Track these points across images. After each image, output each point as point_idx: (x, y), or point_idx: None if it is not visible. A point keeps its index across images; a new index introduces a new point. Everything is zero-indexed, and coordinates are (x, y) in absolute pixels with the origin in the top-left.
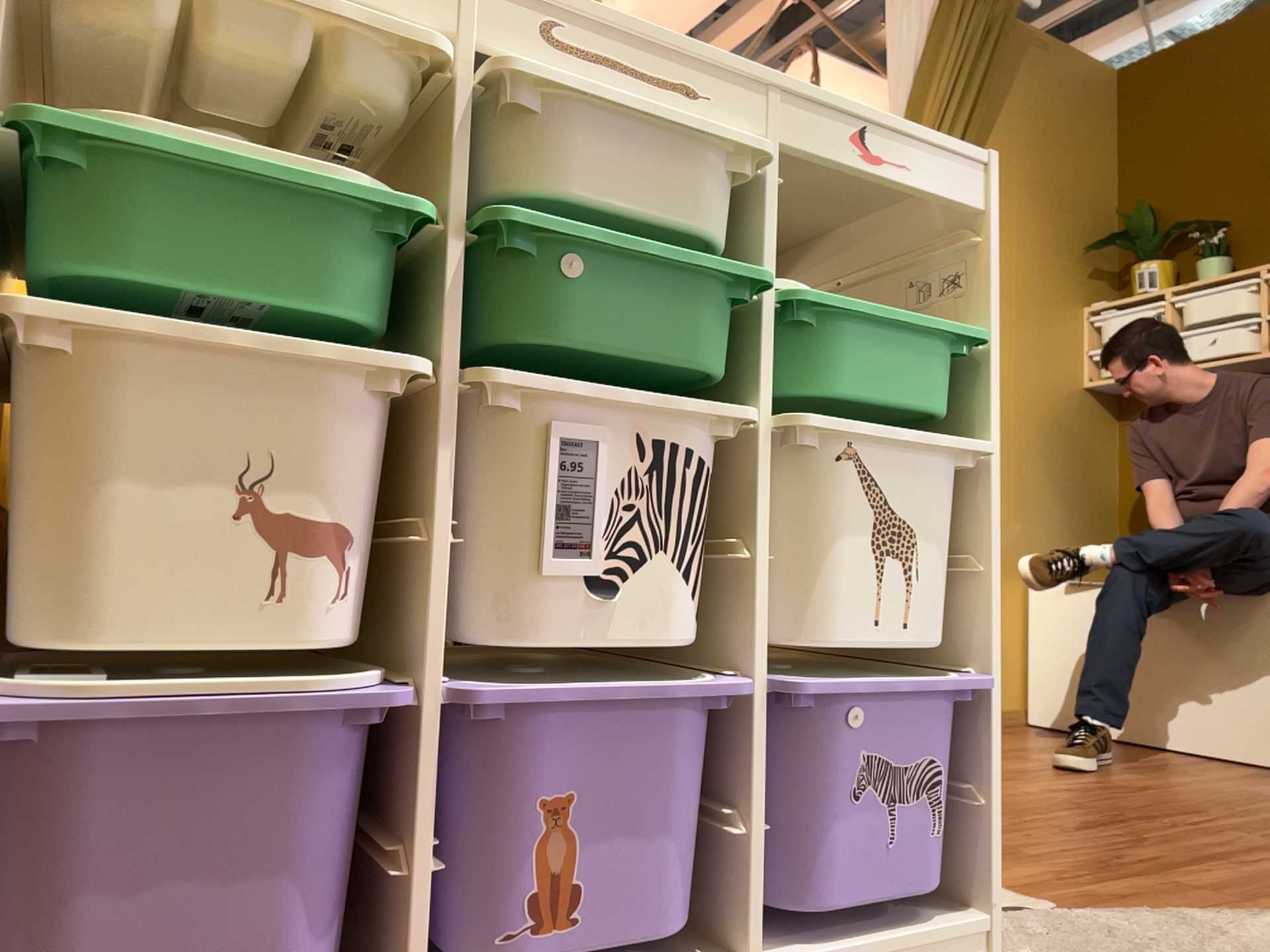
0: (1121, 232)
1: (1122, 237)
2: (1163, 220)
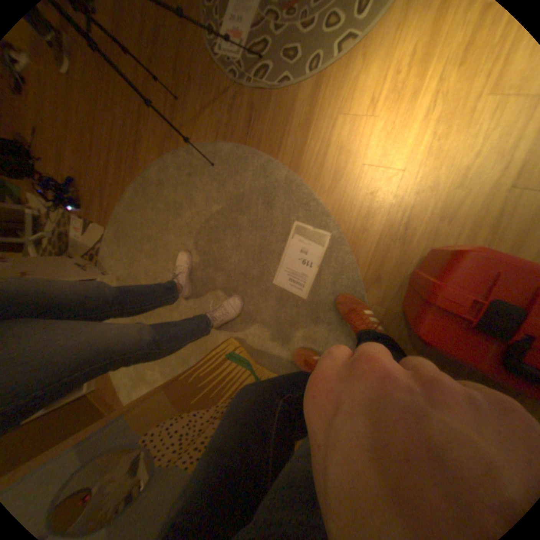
0: None
1: None
2: None
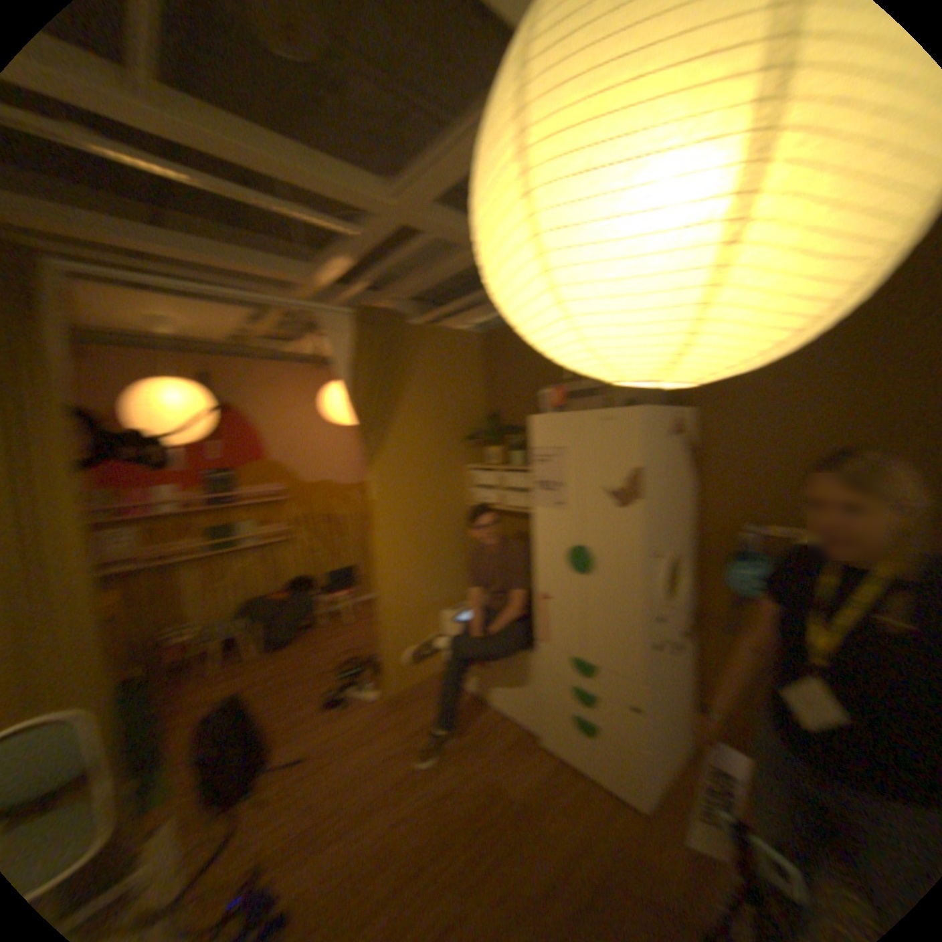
0: (482, 428)
1: (480, 434)
2: (502, 419)
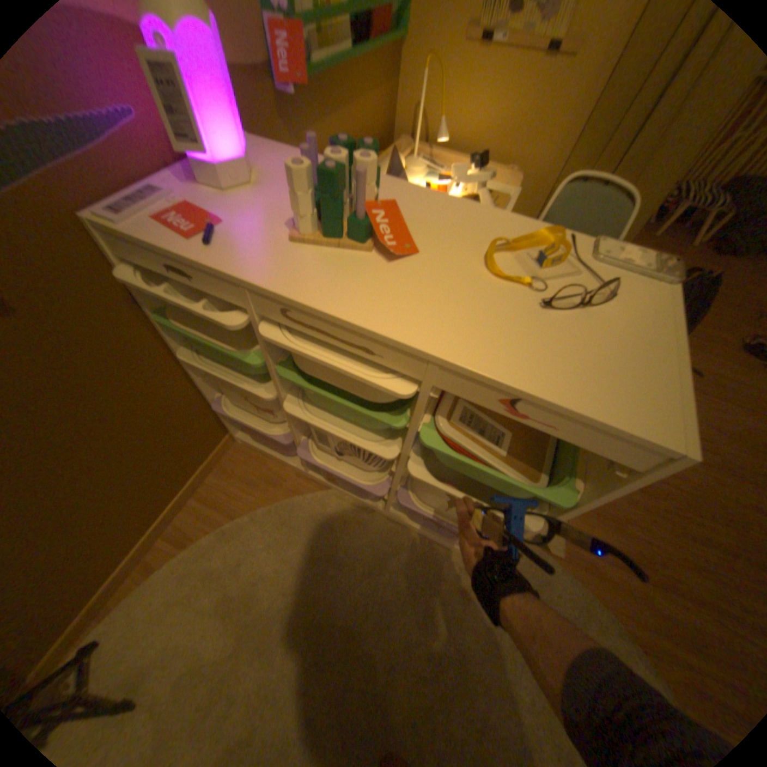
0: None
1: None
2: None
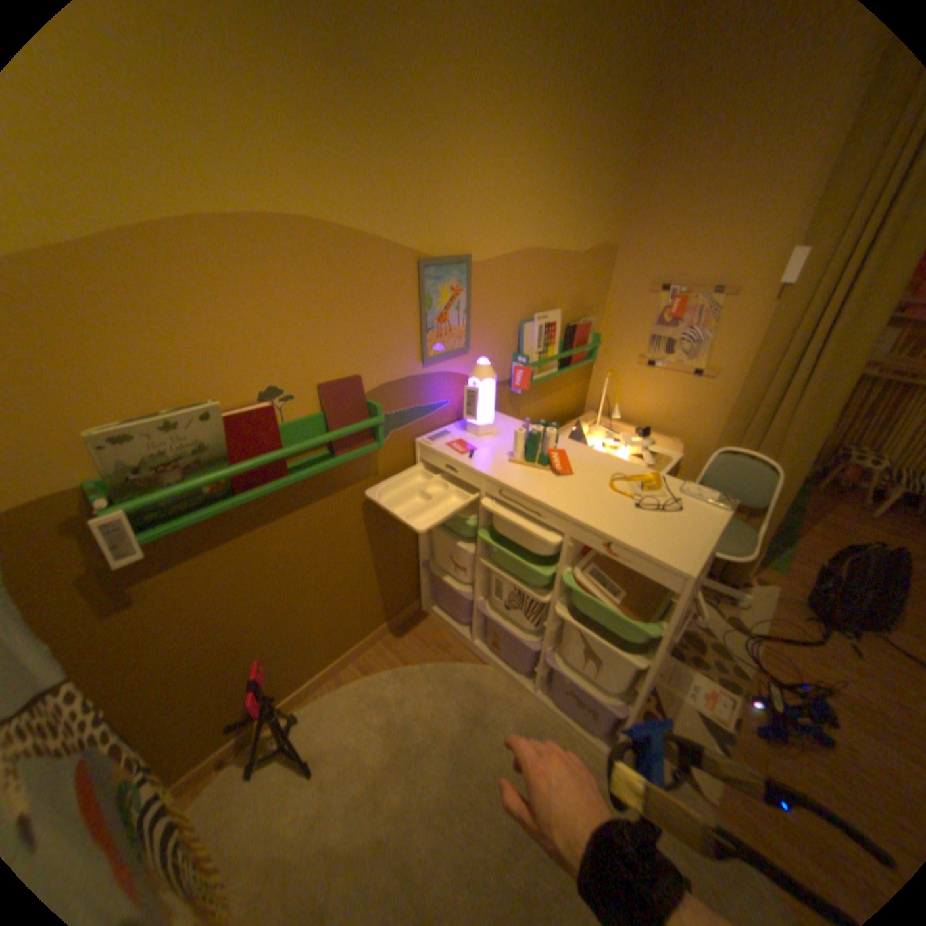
0: None
1: None
2: None
